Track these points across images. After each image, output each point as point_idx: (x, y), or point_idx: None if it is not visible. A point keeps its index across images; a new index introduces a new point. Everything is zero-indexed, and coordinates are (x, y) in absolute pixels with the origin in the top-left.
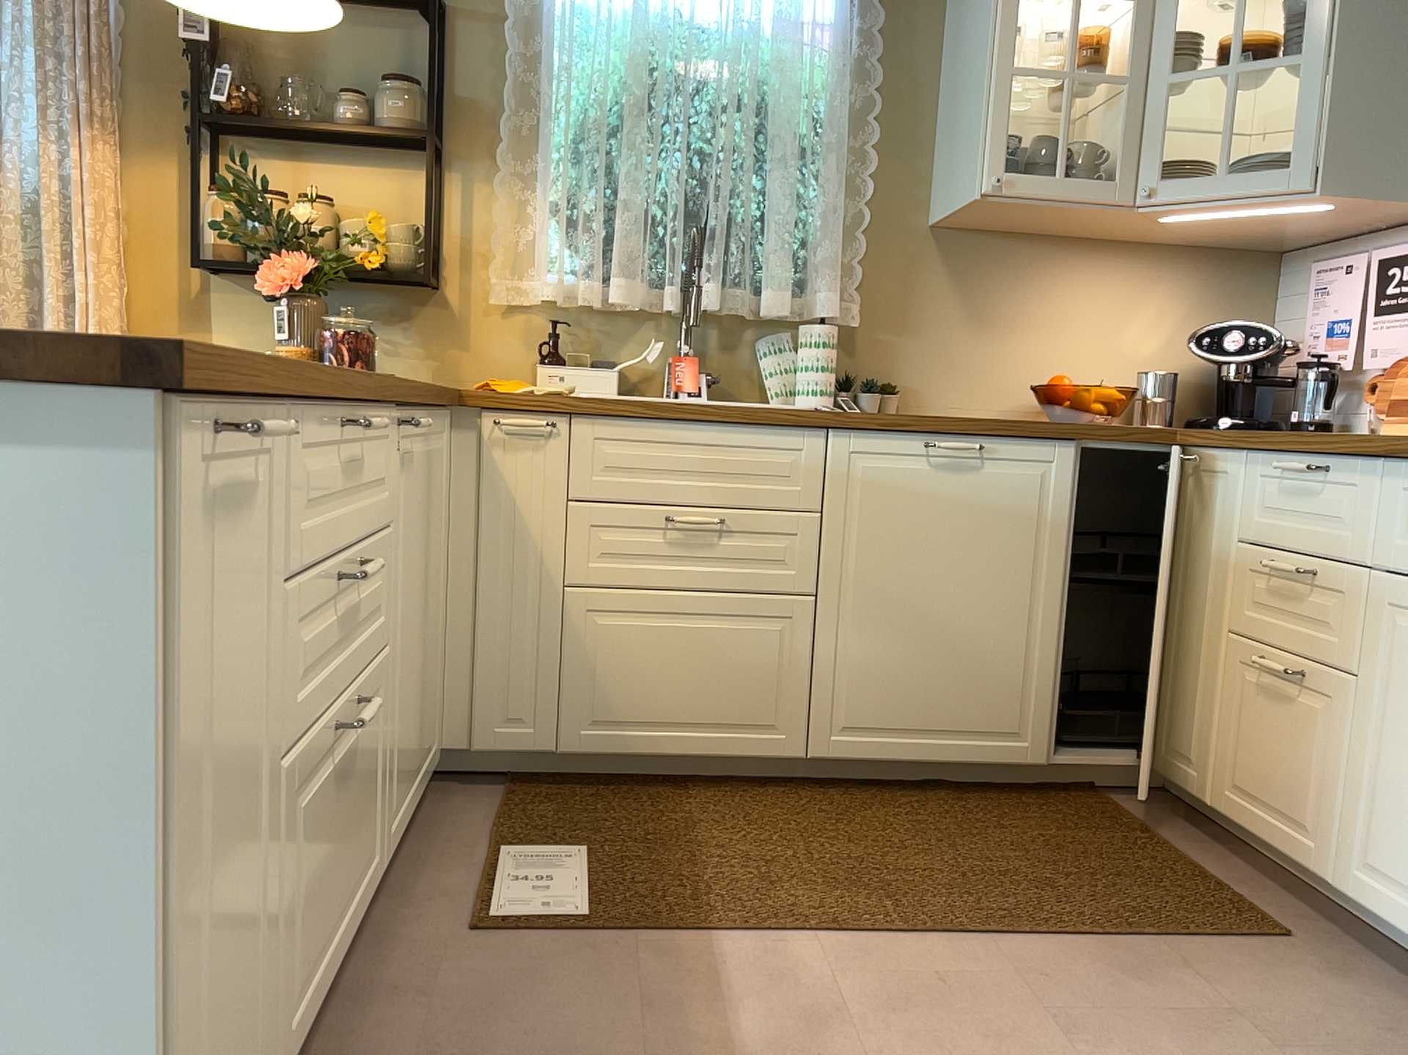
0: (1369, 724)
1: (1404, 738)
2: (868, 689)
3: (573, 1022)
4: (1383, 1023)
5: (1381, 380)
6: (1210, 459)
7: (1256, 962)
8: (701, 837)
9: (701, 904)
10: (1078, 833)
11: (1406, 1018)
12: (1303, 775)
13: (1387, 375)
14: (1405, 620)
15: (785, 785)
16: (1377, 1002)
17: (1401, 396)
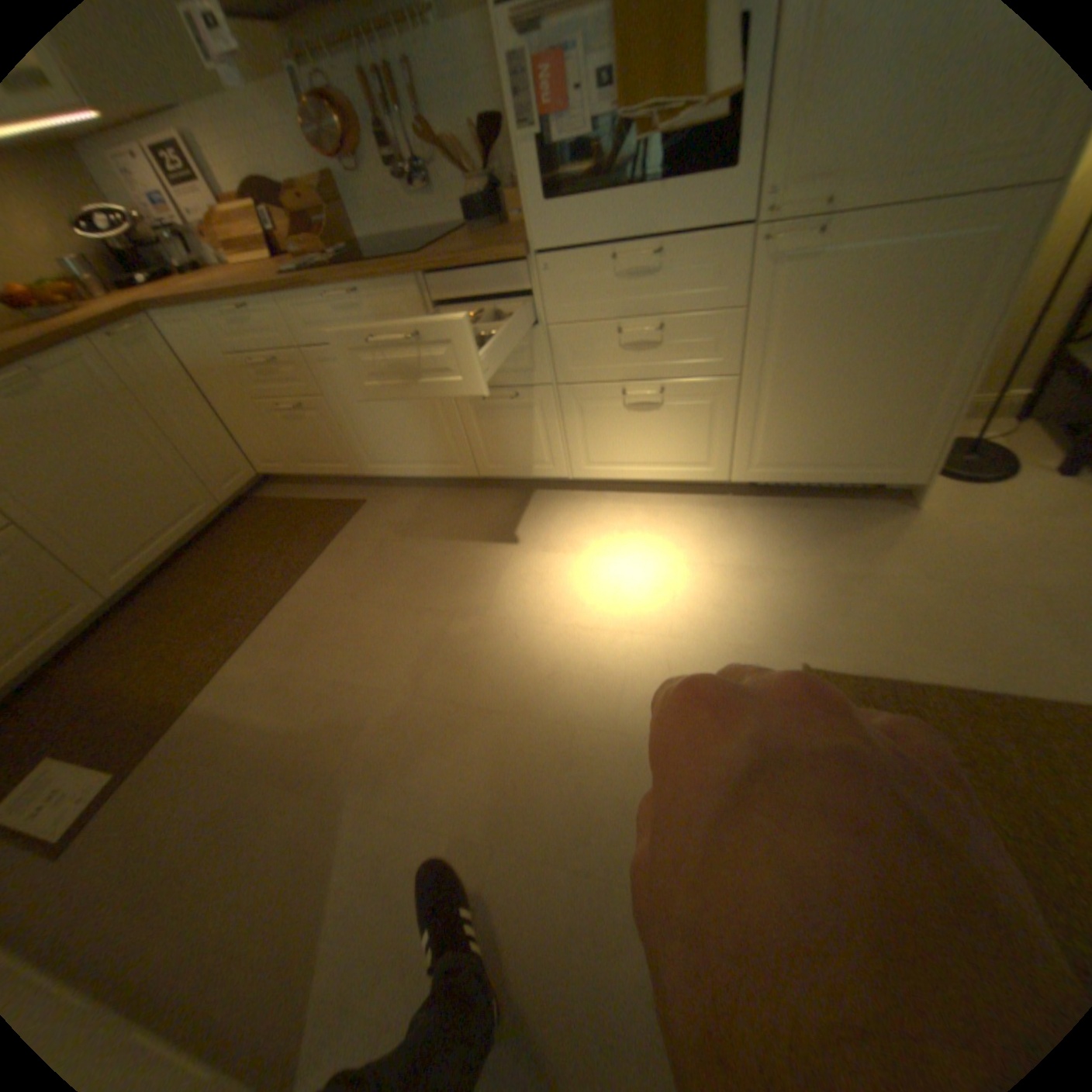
0: (339, 411)
1: (355, 411)
2: (103, 544)
3: (185, 805)
4: (410, 506)
5: (203, 228)
6: (170, 314)
7: (366, 518)
8: (104, 683)
9: (160, 706)
10: (262, 523)
11: (413, 499)
12: (327, 443)
13: (202, 224)
14: (326, 364)
15: (105, 620)
16: (403, 501)
17: (223, 238)
